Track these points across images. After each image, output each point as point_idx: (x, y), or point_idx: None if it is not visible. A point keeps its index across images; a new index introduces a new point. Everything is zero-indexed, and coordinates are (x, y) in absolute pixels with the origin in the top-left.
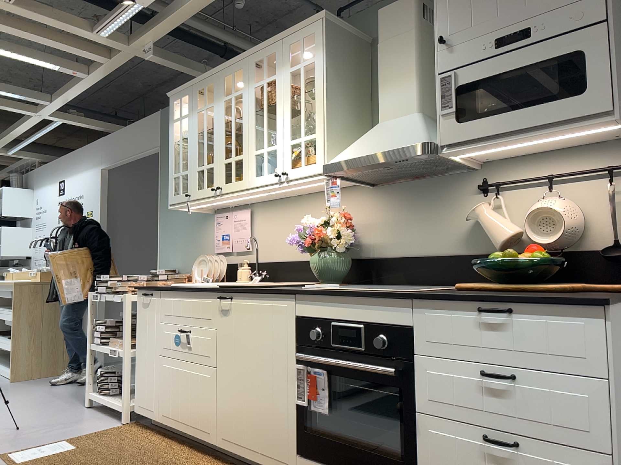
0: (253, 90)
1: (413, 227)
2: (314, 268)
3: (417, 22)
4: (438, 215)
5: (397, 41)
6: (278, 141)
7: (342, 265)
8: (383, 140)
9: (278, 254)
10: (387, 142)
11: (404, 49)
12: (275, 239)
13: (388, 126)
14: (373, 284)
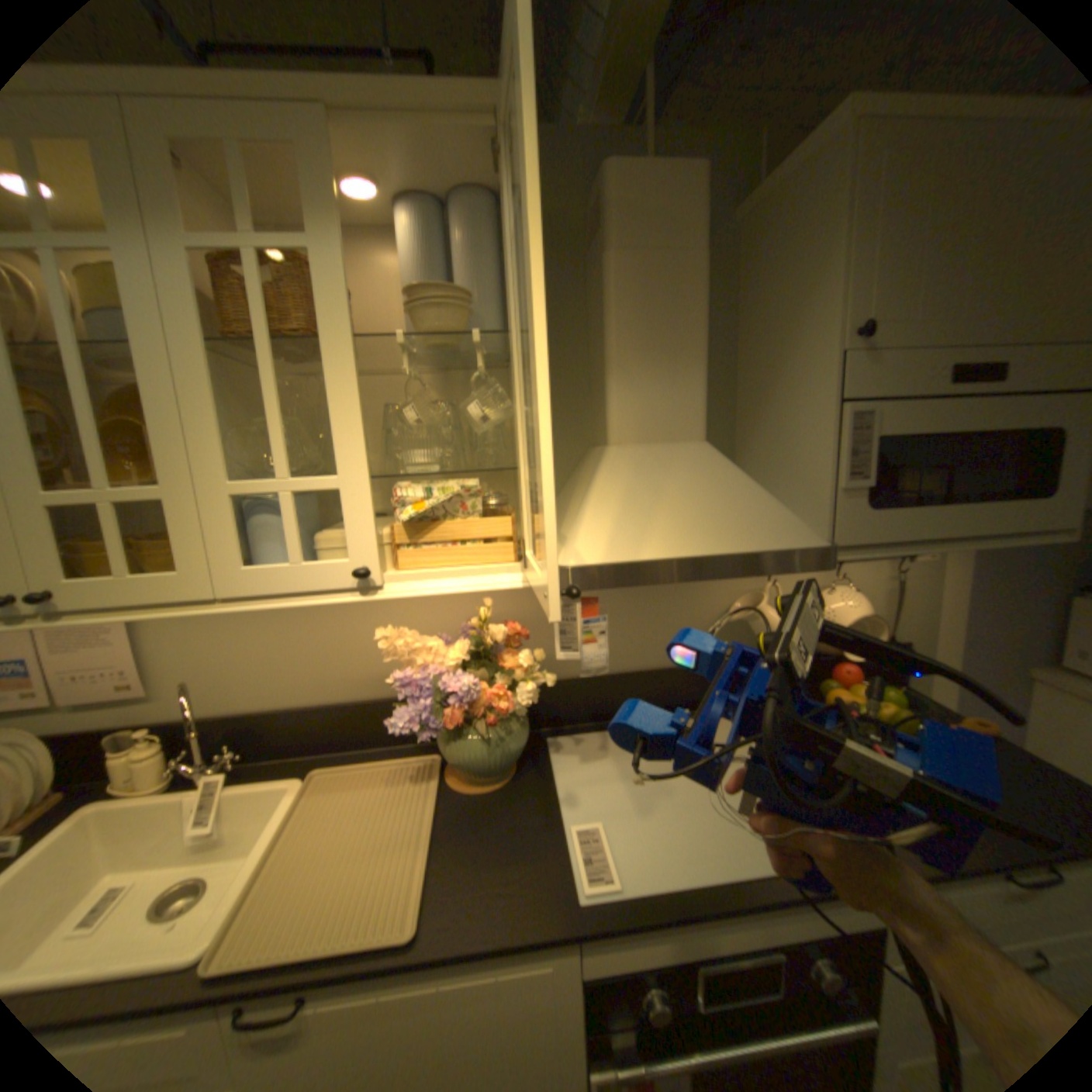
0: (180, 255)
1: (618, 625)
2: (460, 760)
3: (708, 232)
4: (664, 604)
5: (665, 263)
6: (346, 466)
7: (513, 731)
8: (694, 513)
9: (257, 693)
10: (713, 520)
11: (681, 287)
12: (237, 660)
13: (659, 464)
14: (541, 728)
